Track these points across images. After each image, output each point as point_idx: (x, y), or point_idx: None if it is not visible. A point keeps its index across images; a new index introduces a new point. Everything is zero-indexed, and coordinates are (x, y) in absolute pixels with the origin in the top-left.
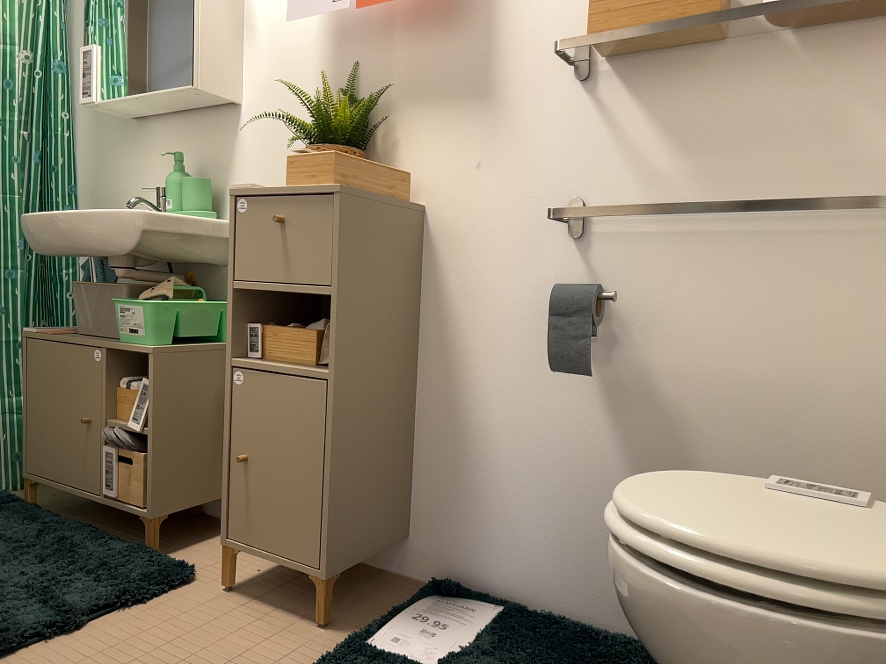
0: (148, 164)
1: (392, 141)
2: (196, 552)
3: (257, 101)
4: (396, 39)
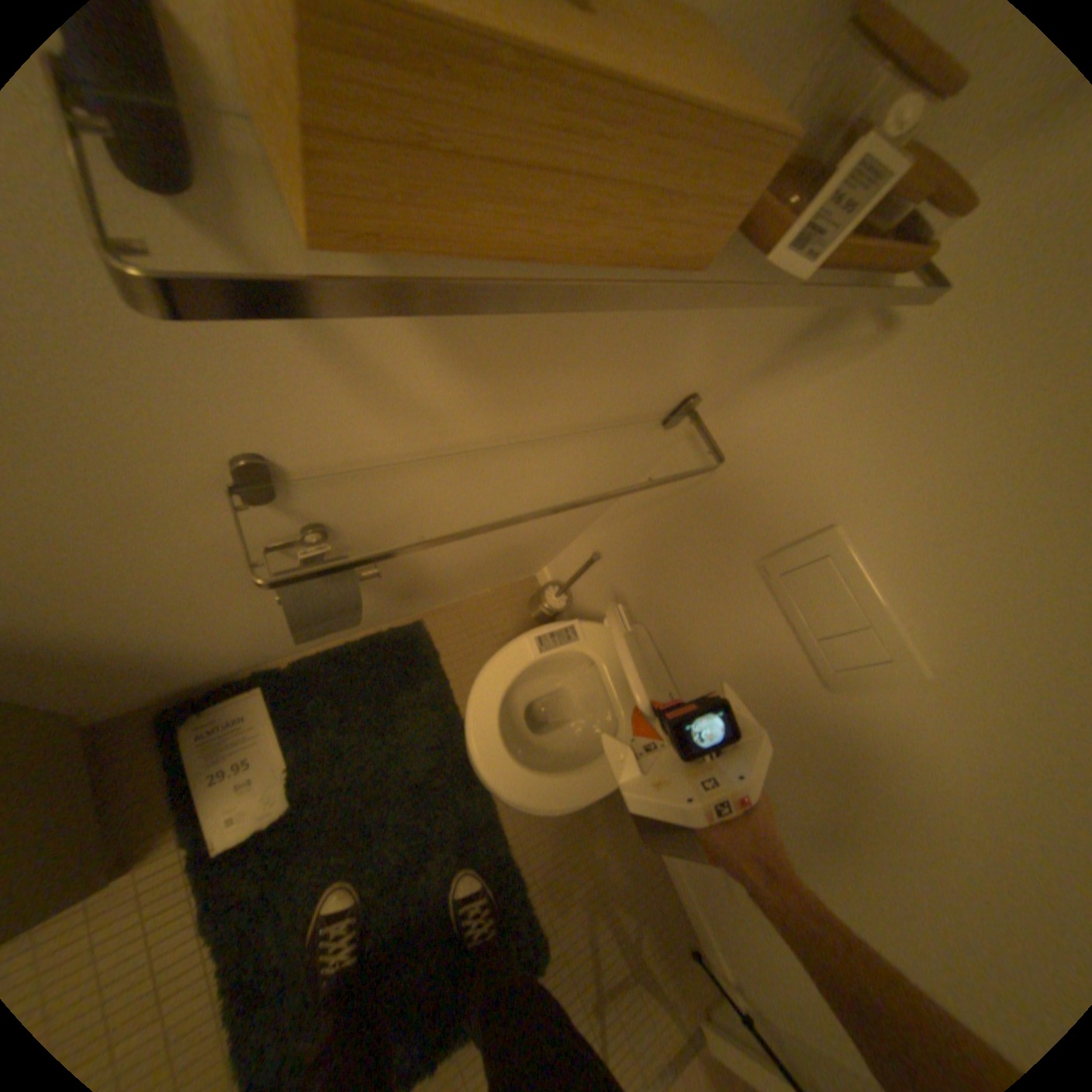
0: None
1: None
2: None
3: None
4: None
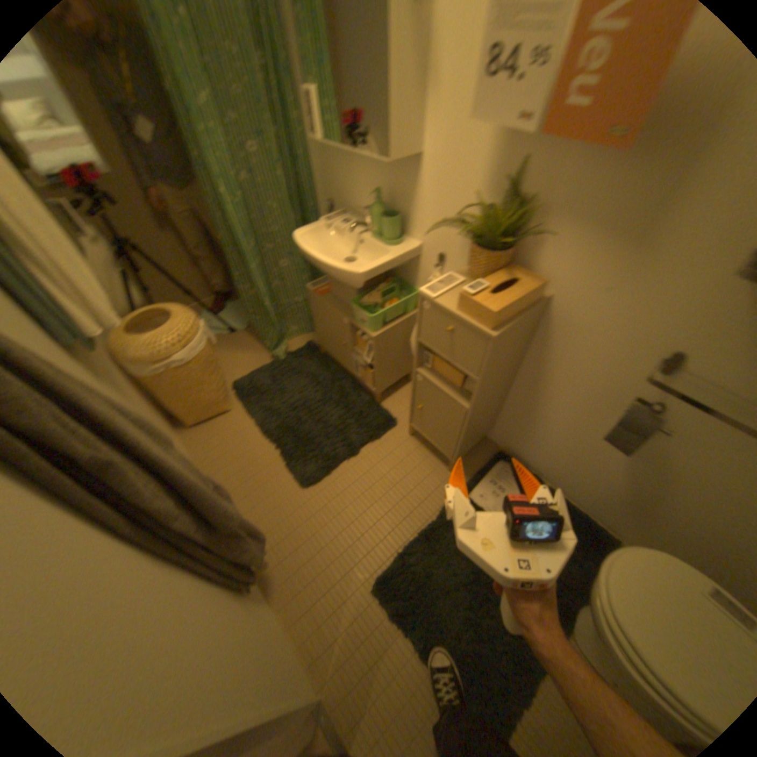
0: (358, 172)
1: (543, 238)
2: (397, 401)
3: (438, 154)
4: (576, 145)
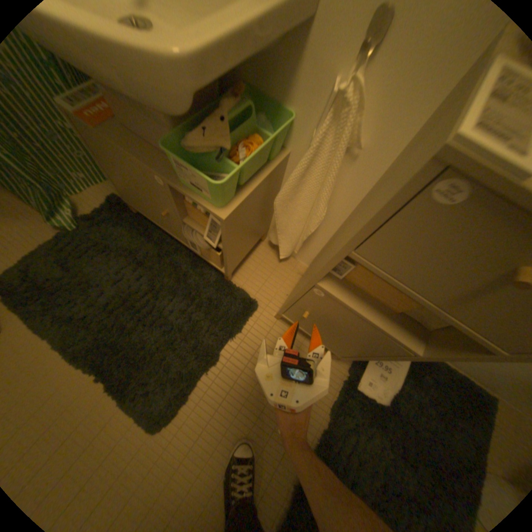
0: None
1: None
2: (250, 273)
3: None
4: None
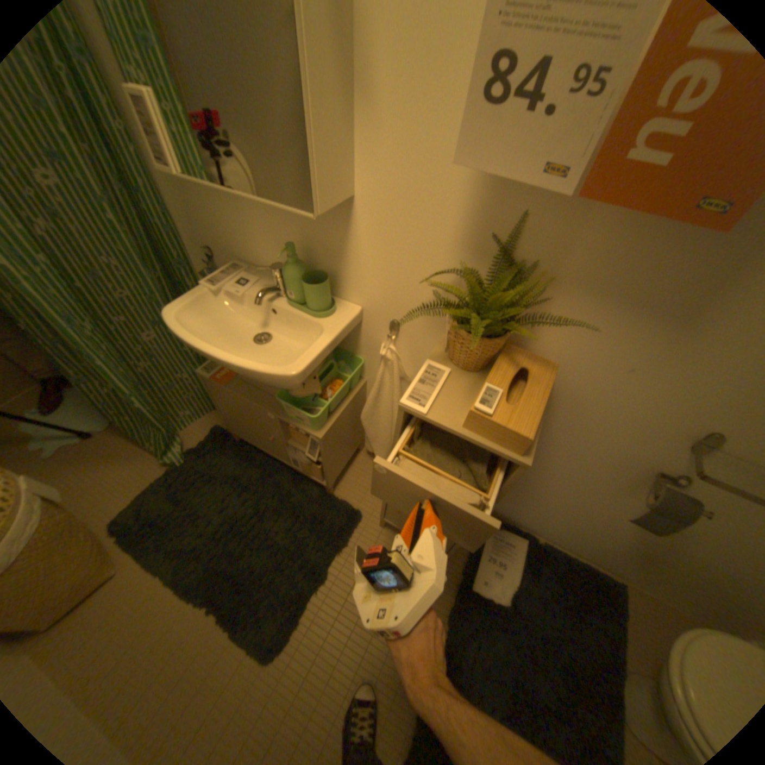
0: (244, 213)
1: (543, 311)
2: (352, 484)
3: (377, 200)
4: (599, 203)
